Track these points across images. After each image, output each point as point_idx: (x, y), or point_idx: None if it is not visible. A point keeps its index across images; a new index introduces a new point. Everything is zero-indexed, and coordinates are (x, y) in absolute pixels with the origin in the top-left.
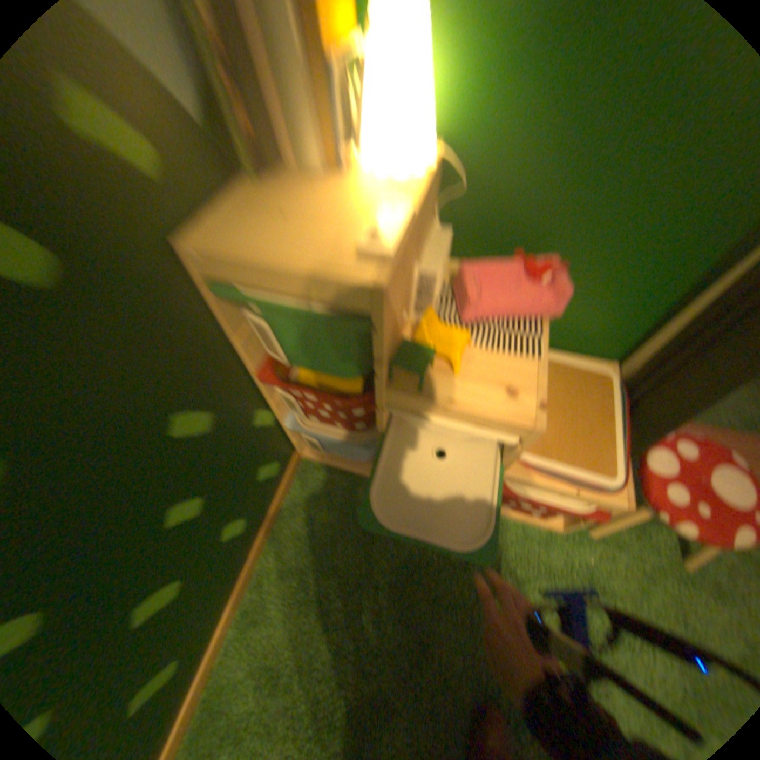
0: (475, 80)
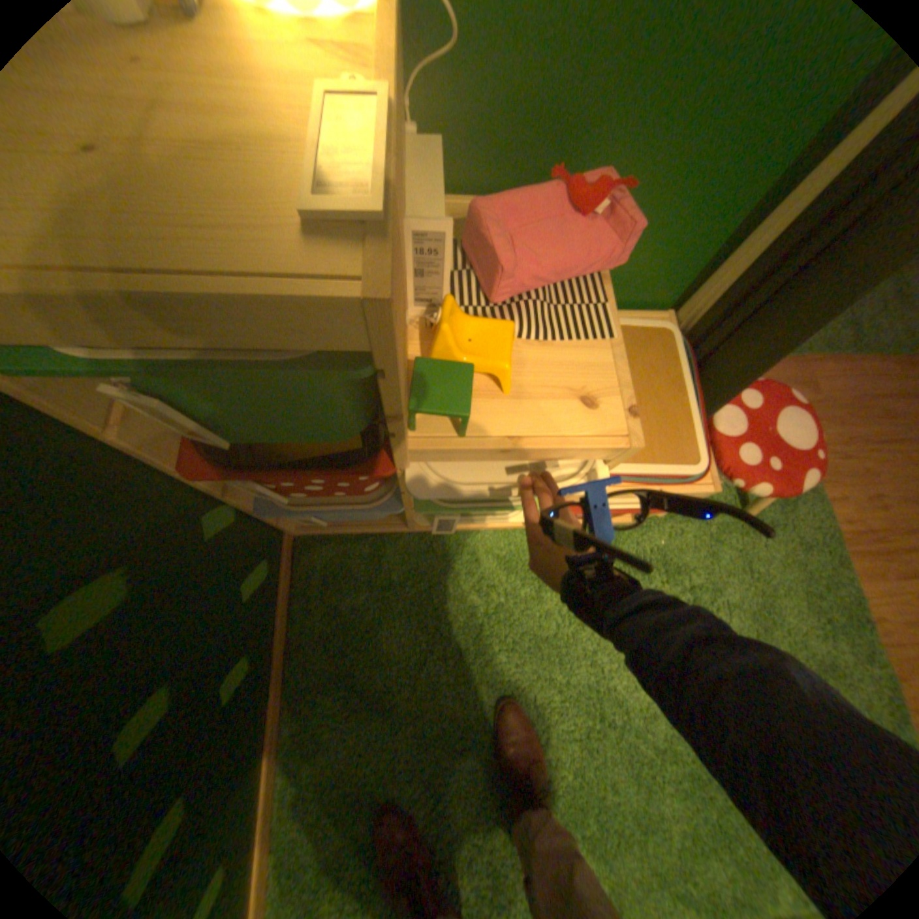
0: None
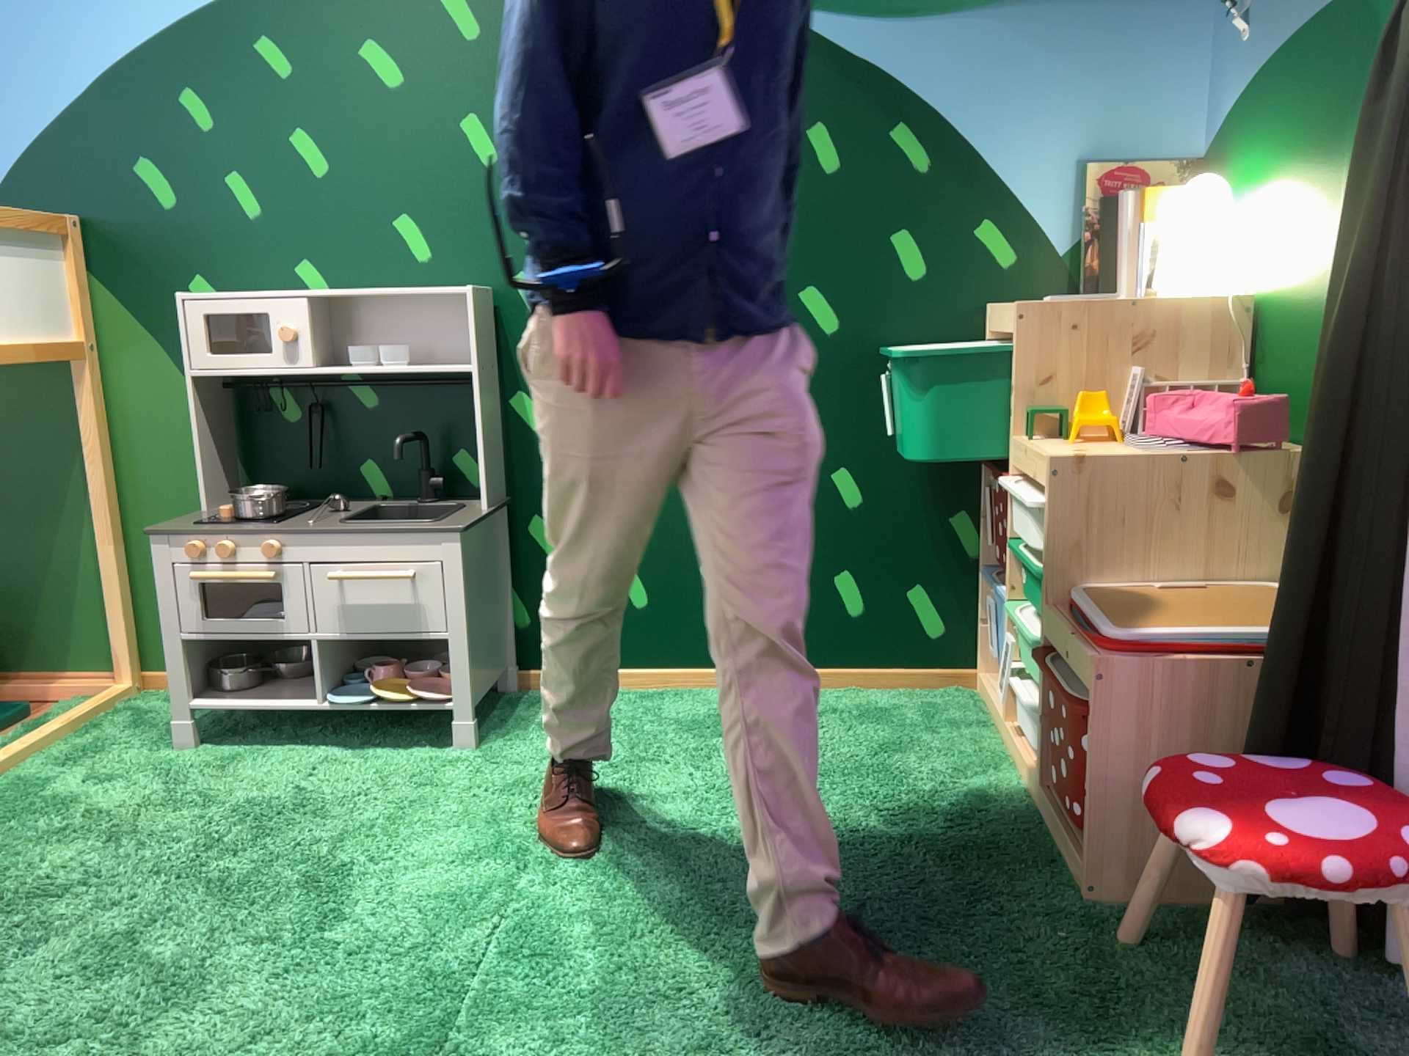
0: (1272, 239)
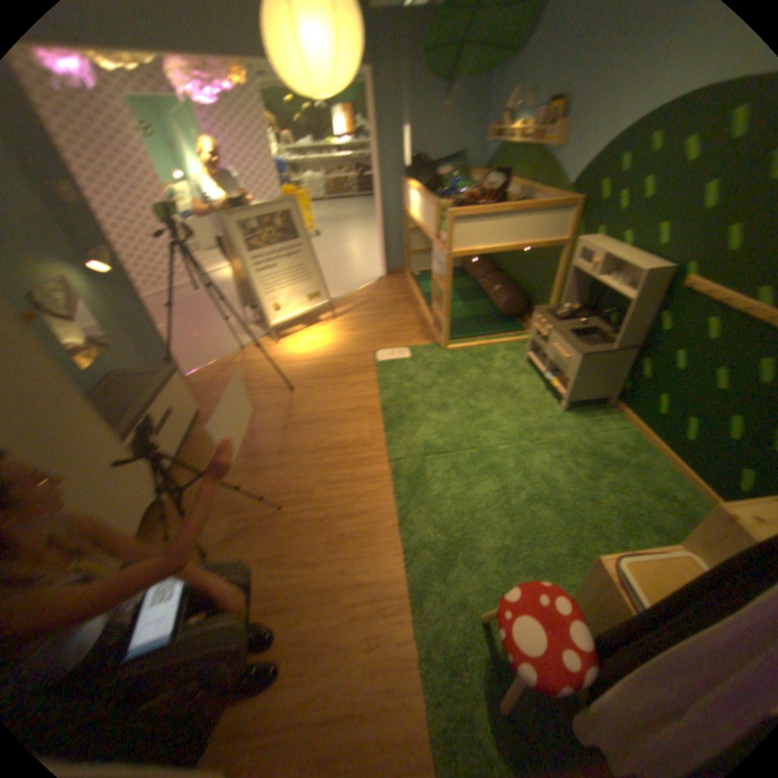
0: None
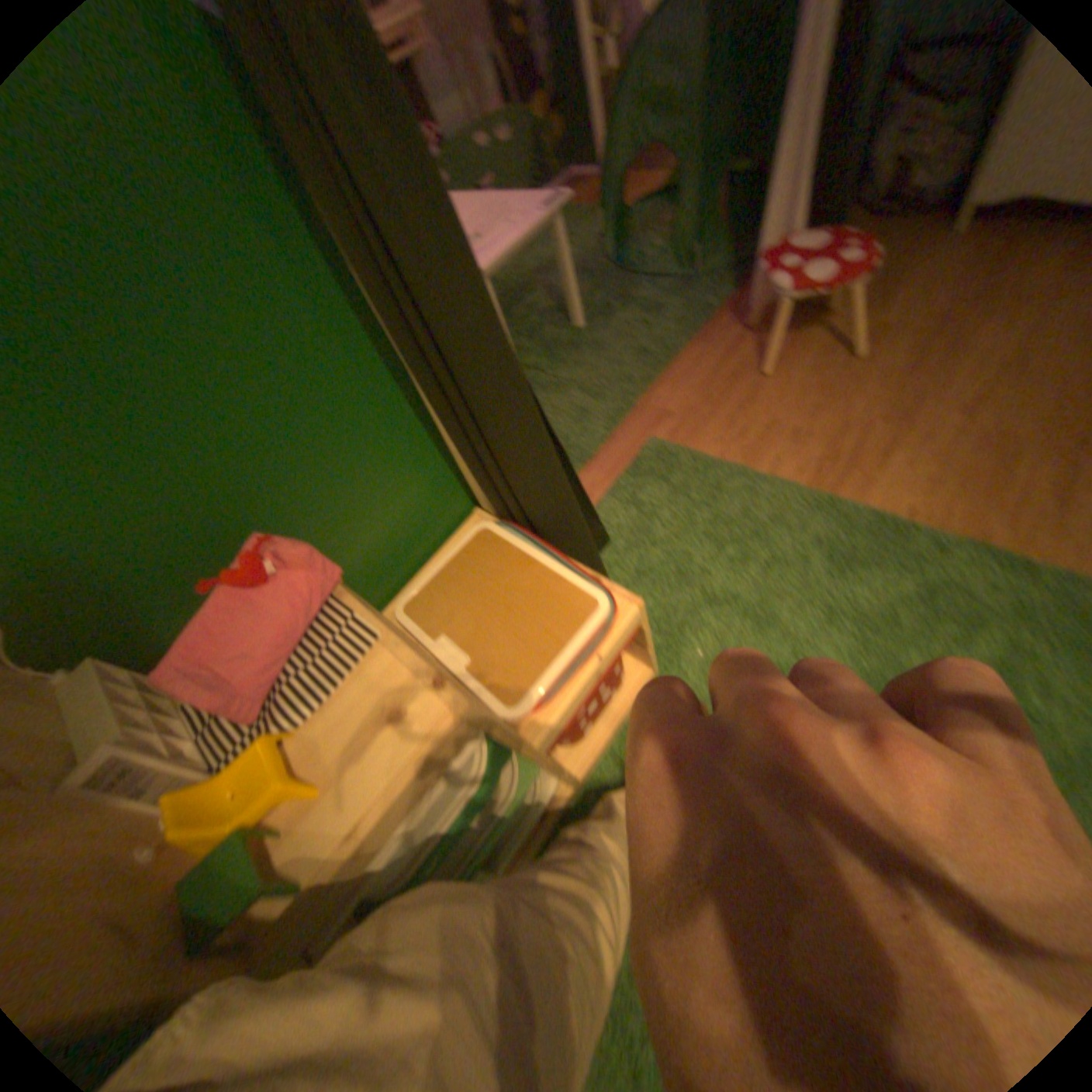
0: None
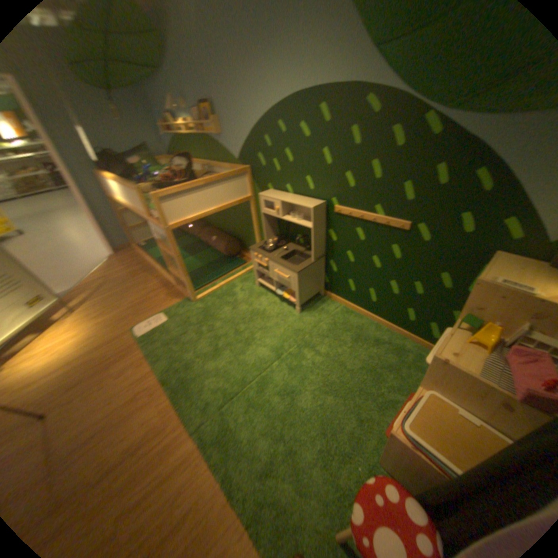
0: None
